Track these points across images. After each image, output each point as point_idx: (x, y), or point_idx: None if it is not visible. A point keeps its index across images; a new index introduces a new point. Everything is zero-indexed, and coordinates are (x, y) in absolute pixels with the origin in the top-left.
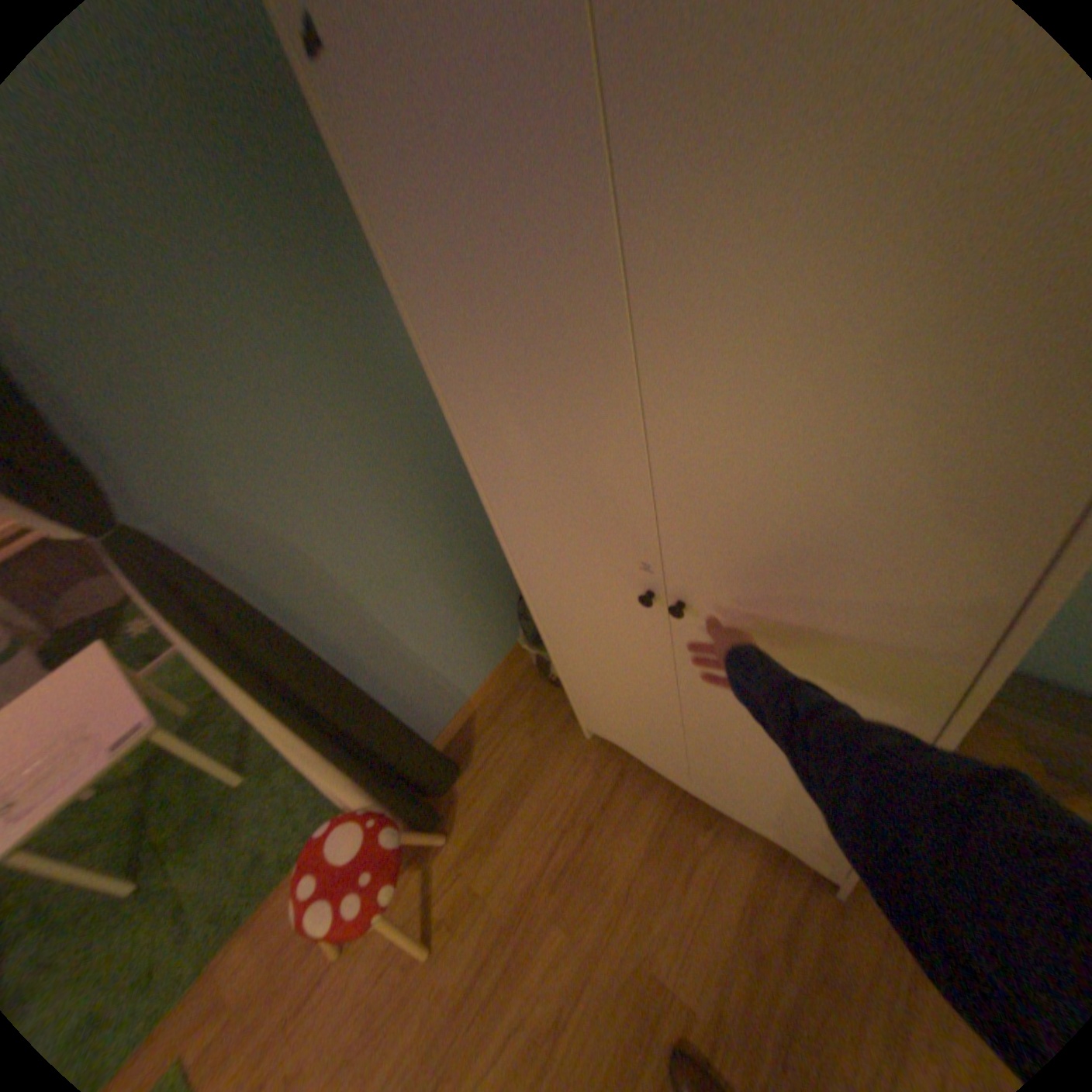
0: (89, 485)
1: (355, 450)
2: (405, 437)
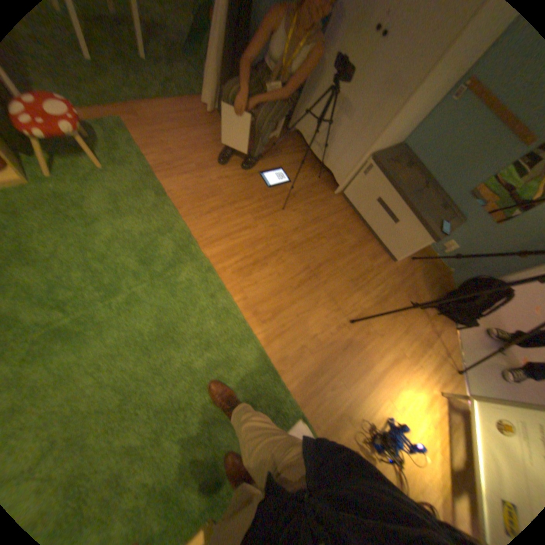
0: None
1: None
2: None
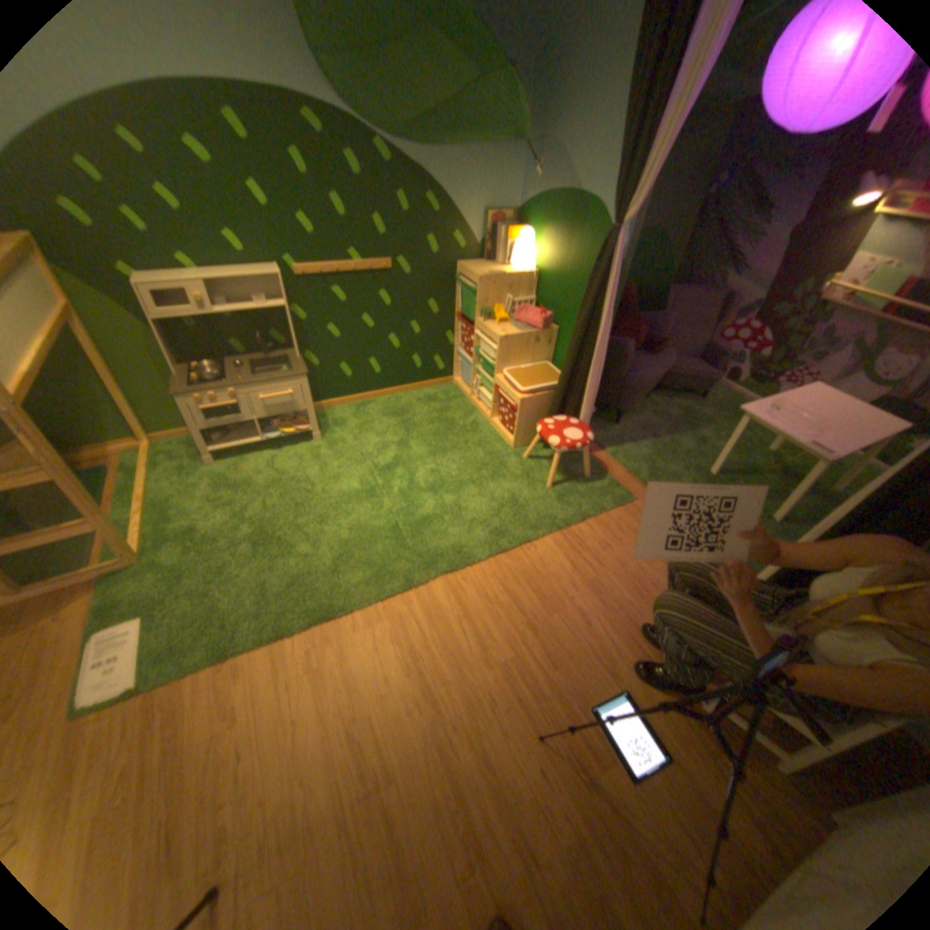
0: None
1: None
2: None
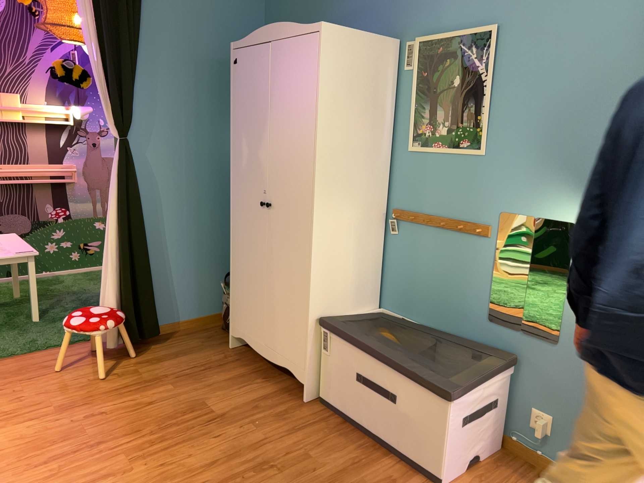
0: (128, 124)
1: (195, 166)
2: (214, 174)
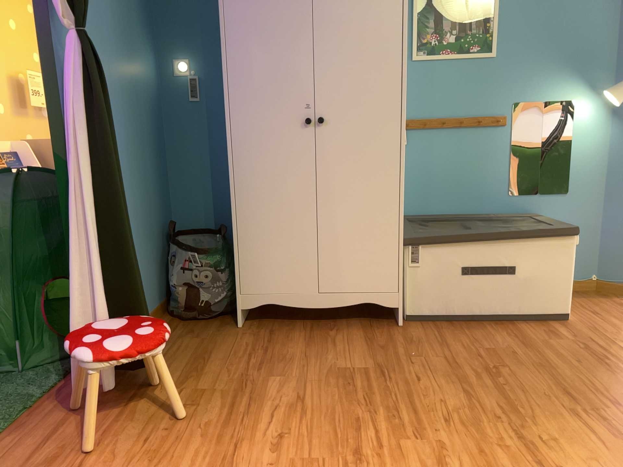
0: (87, 6)
1: (122, 95)
2: (136, 109)
